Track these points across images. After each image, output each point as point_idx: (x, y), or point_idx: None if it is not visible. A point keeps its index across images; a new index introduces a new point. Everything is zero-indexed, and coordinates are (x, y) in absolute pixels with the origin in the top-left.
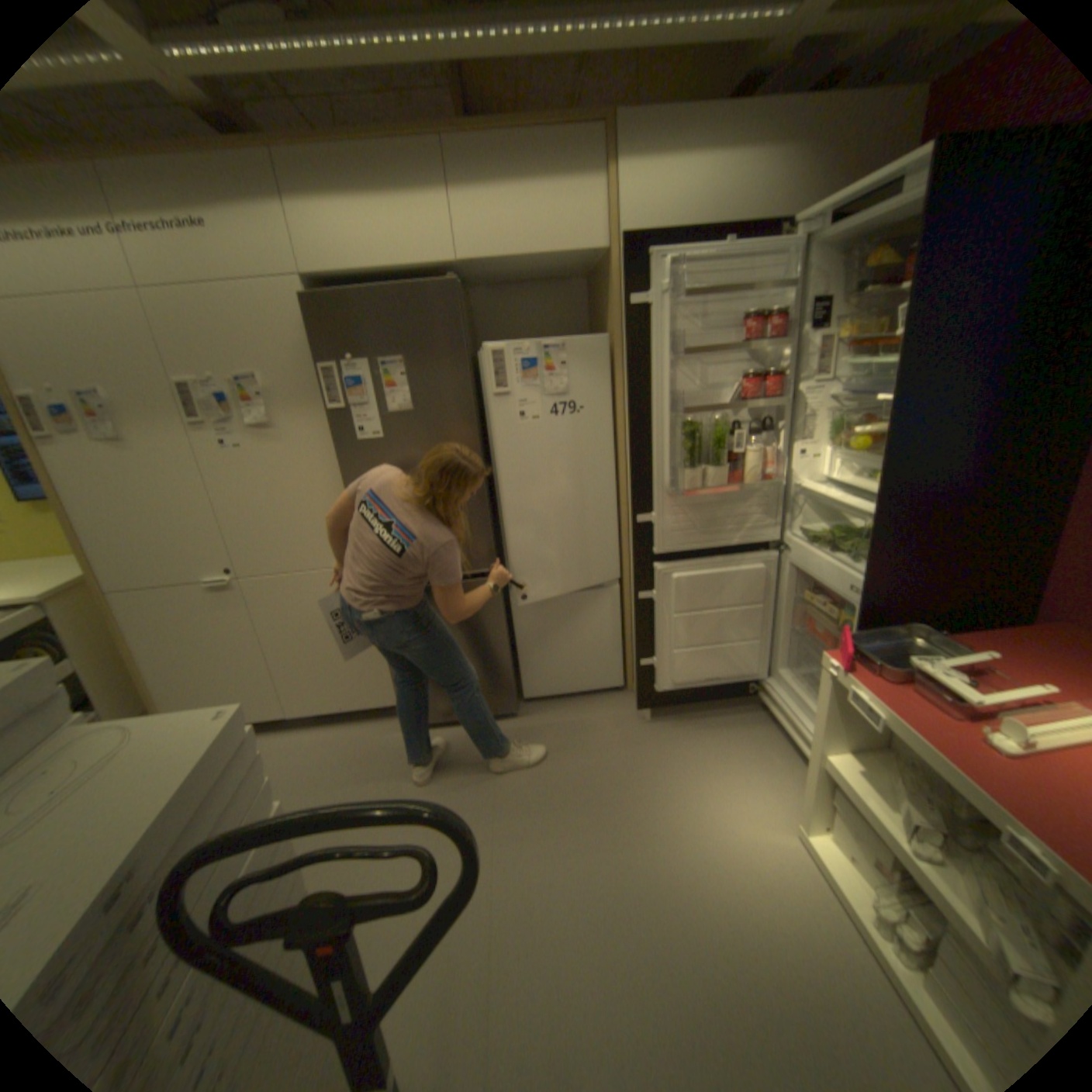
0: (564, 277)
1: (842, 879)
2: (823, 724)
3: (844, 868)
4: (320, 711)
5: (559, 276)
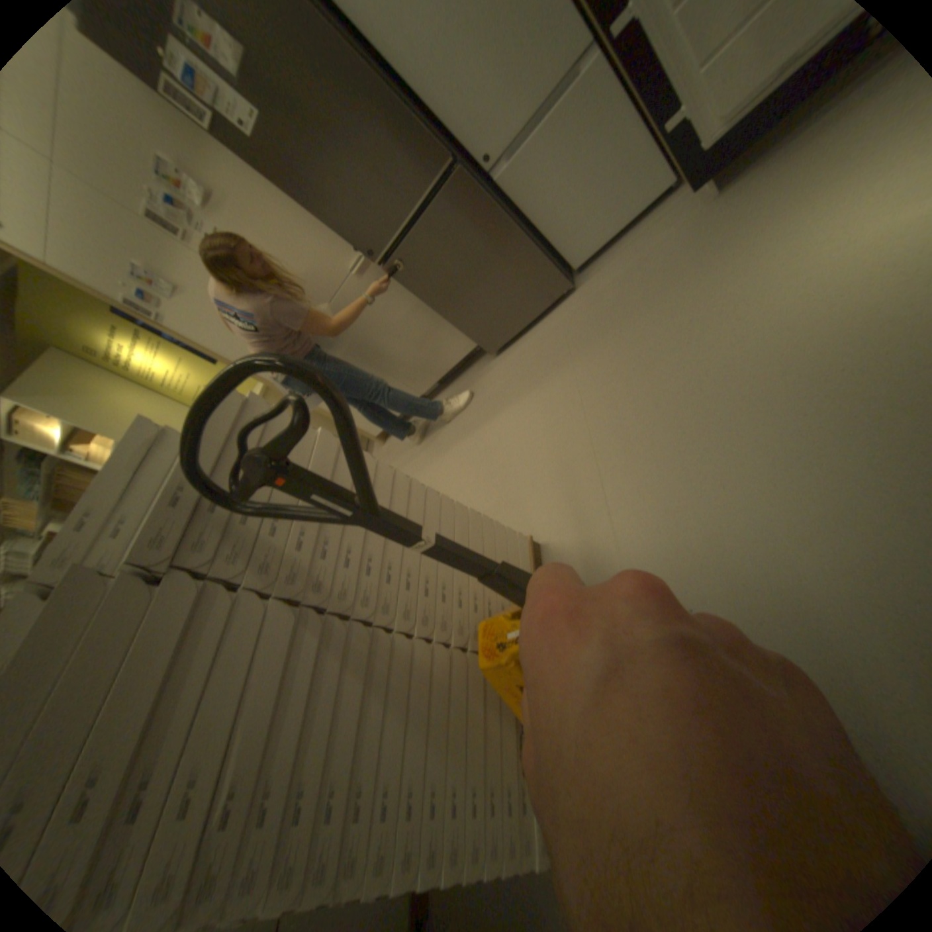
0: None
1: None
2: None
3: None
4: (437, 378)
5: None
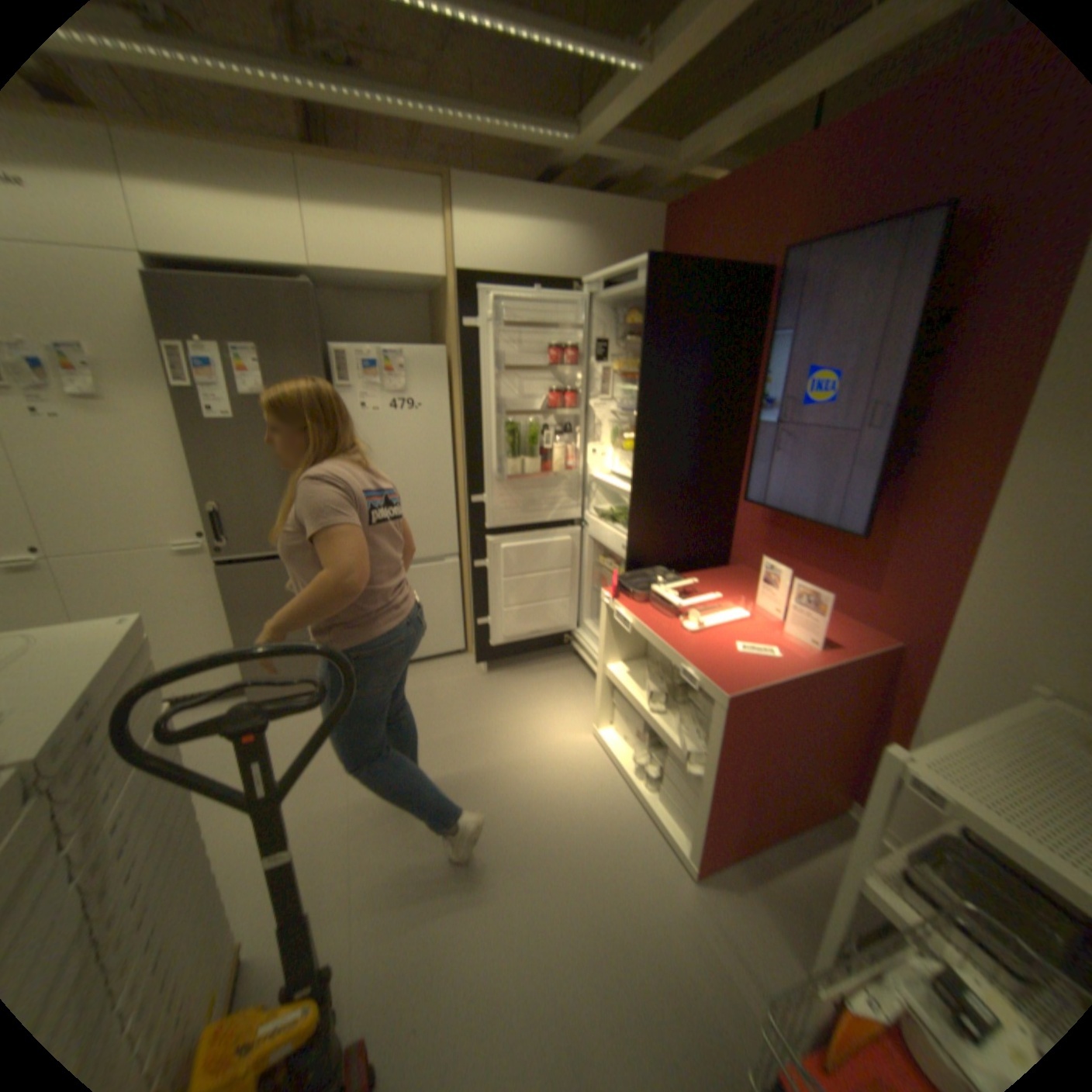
0: (408, 290)
1: (615, 748)
2: (602, 640)
3: (616, 739)
4: None
5: (403, 289)
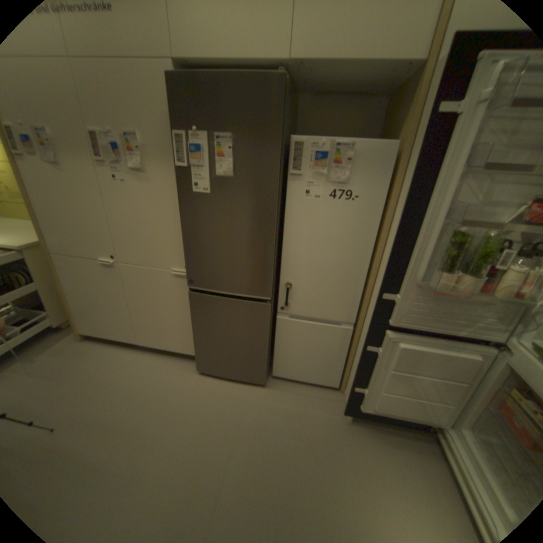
0: (373, 92)
1: None
2: None
3: None
4: (155, 346)
5: (369, 92)
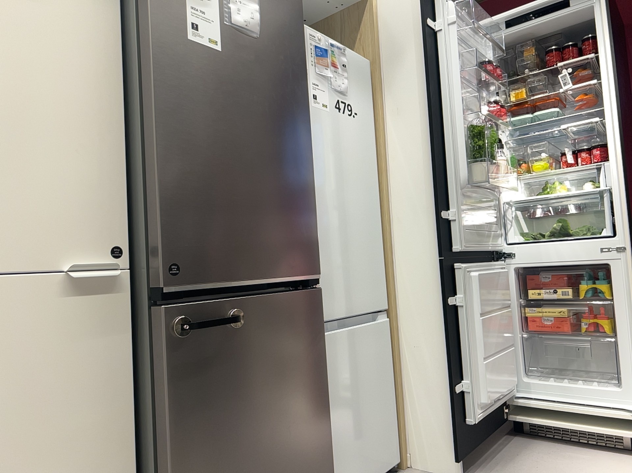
0: None
1: None
2: None
3: None
4: None
5: None
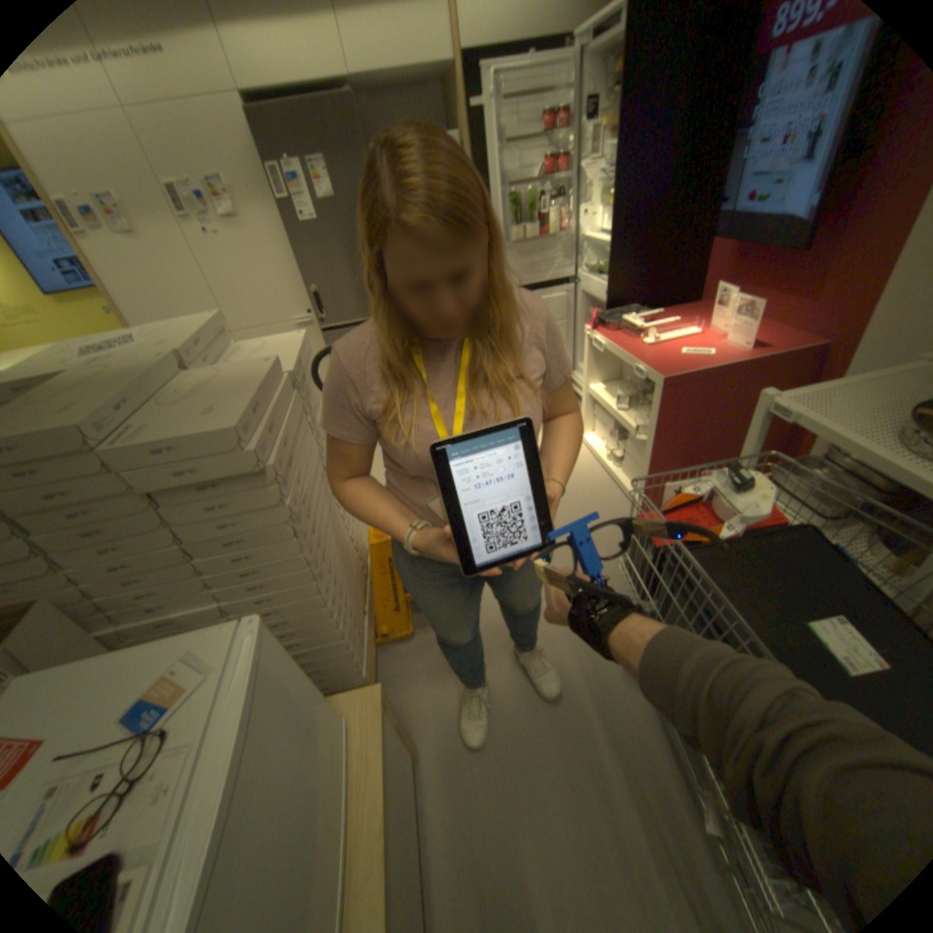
0: (424, 83)
1: (595, 444)
2: (586, 367)
3: (595, 438)
4: None
5: (420, 82)
